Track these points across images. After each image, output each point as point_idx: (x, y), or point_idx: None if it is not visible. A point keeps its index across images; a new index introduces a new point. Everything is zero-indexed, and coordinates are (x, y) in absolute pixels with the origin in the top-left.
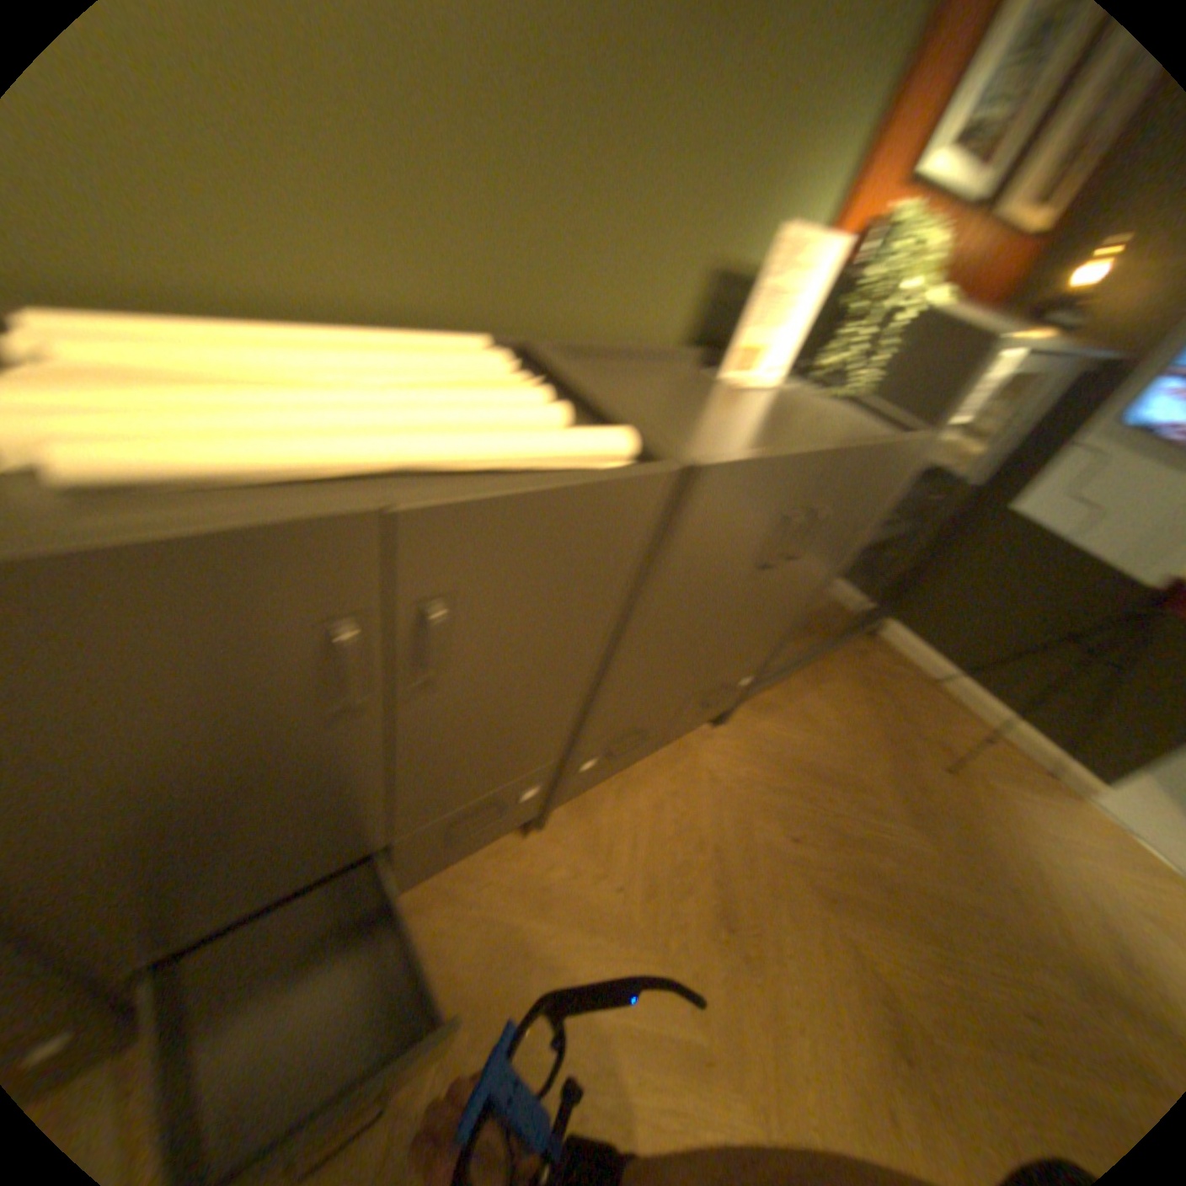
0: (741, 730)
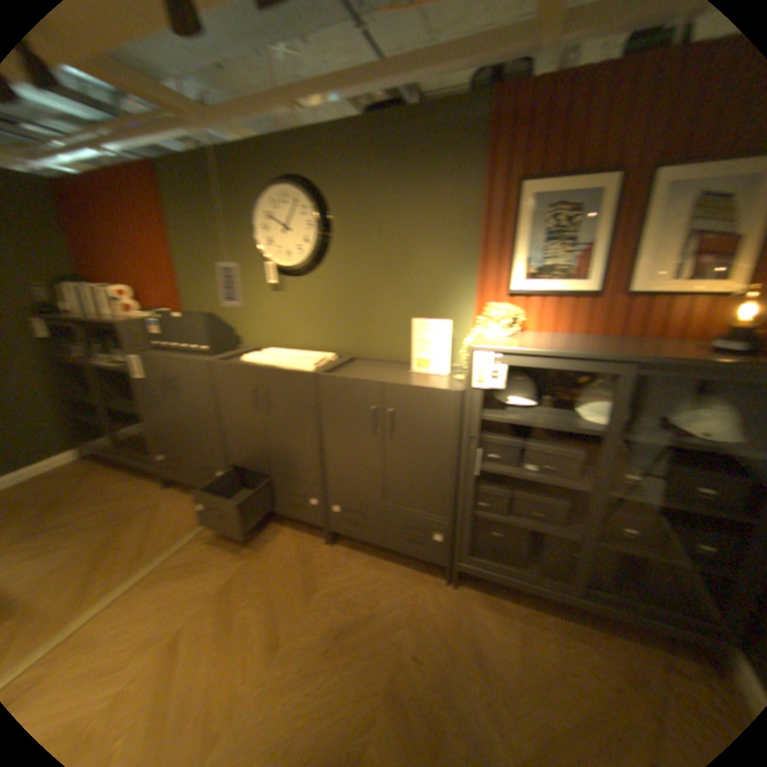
0: (460, 599)
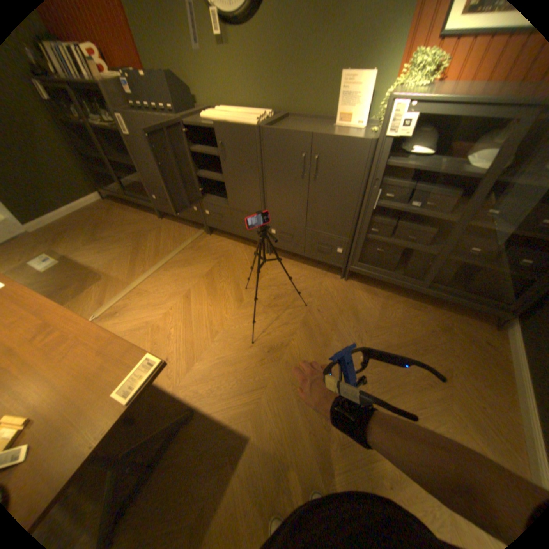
0: (350, 286)
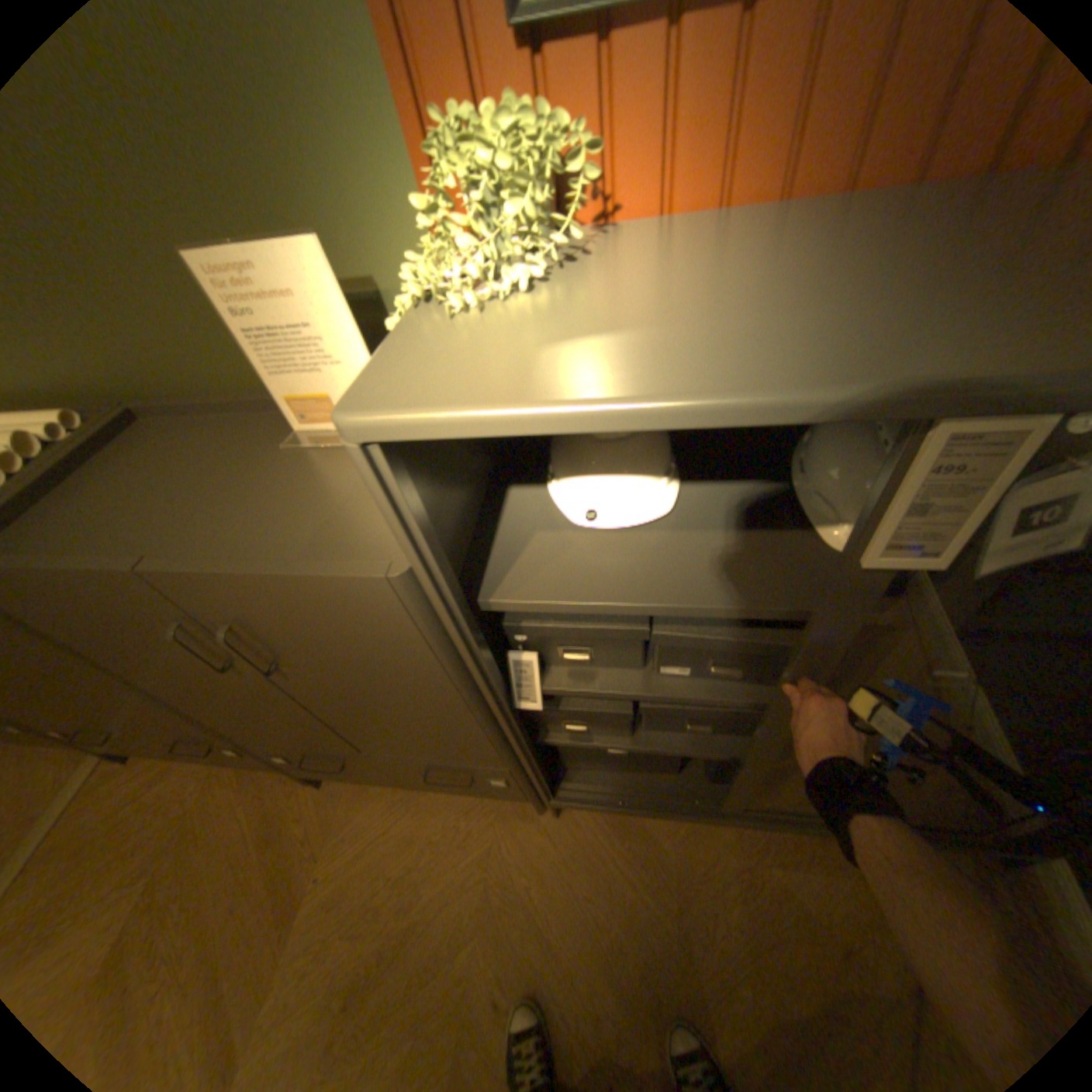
0: (569, 836)
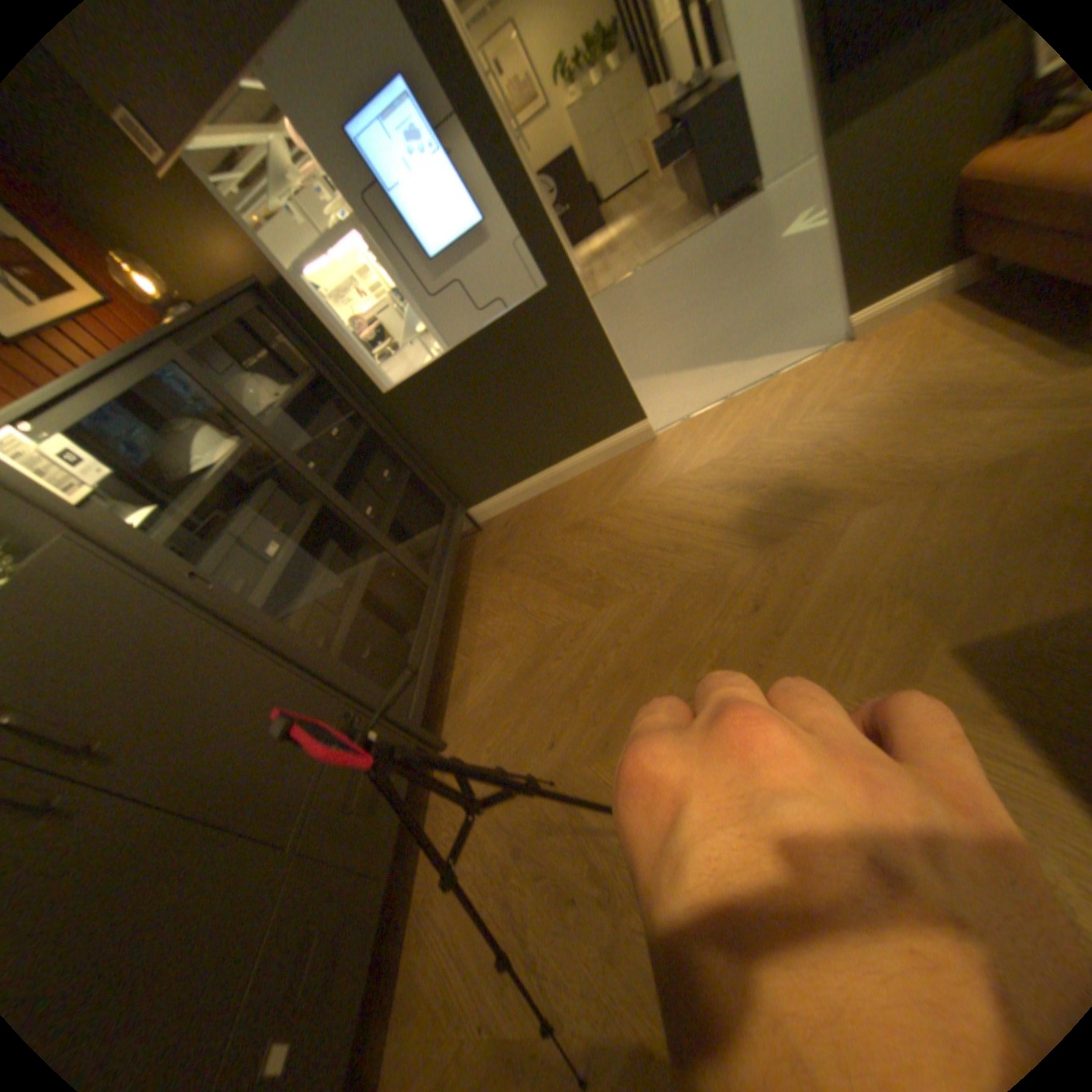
0: (460, 725)
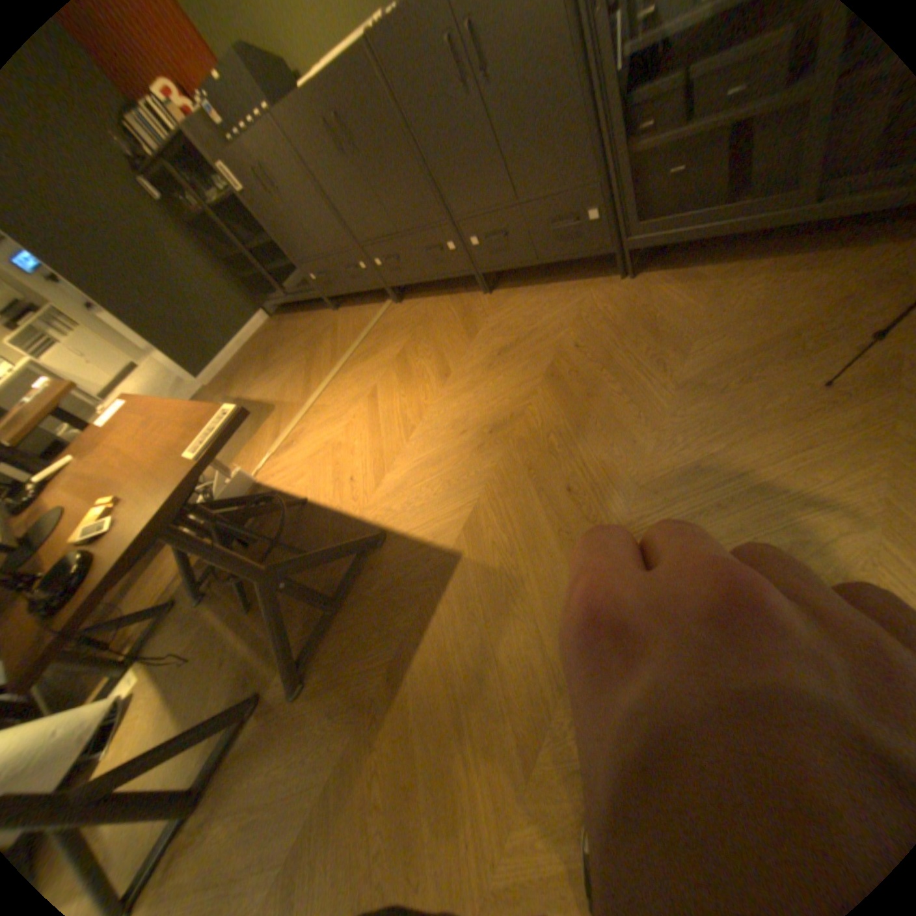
0: (642, 284)
